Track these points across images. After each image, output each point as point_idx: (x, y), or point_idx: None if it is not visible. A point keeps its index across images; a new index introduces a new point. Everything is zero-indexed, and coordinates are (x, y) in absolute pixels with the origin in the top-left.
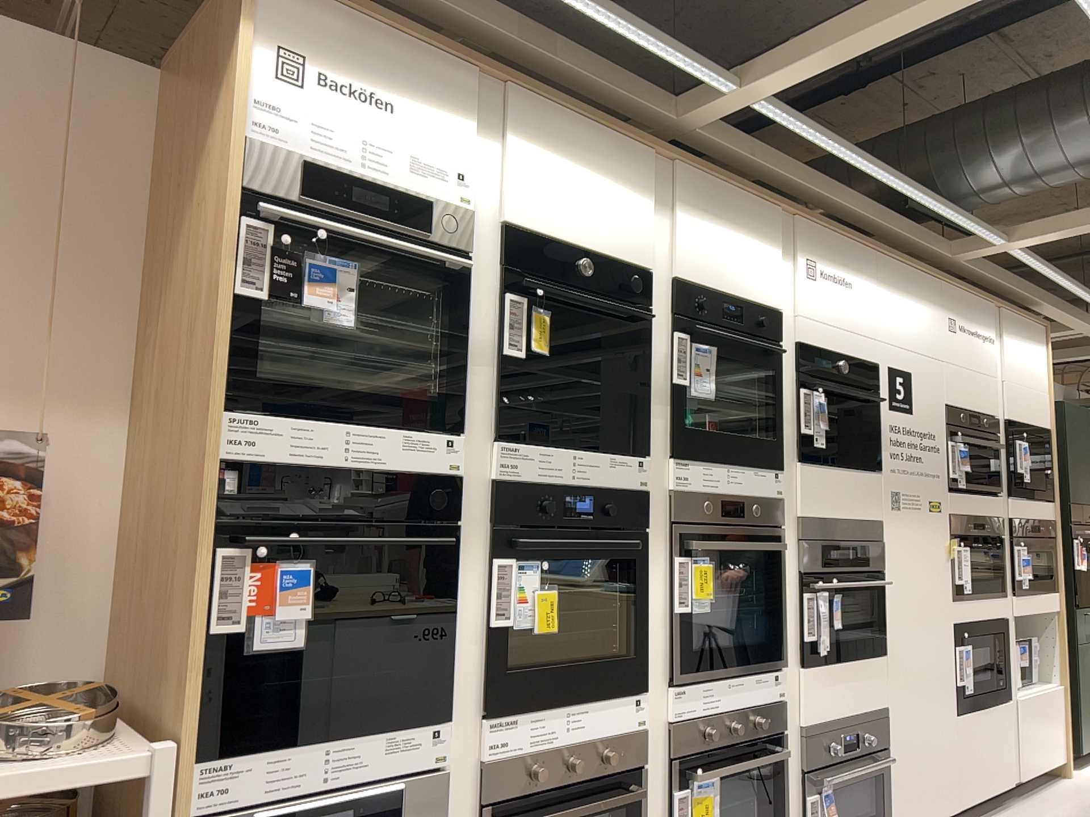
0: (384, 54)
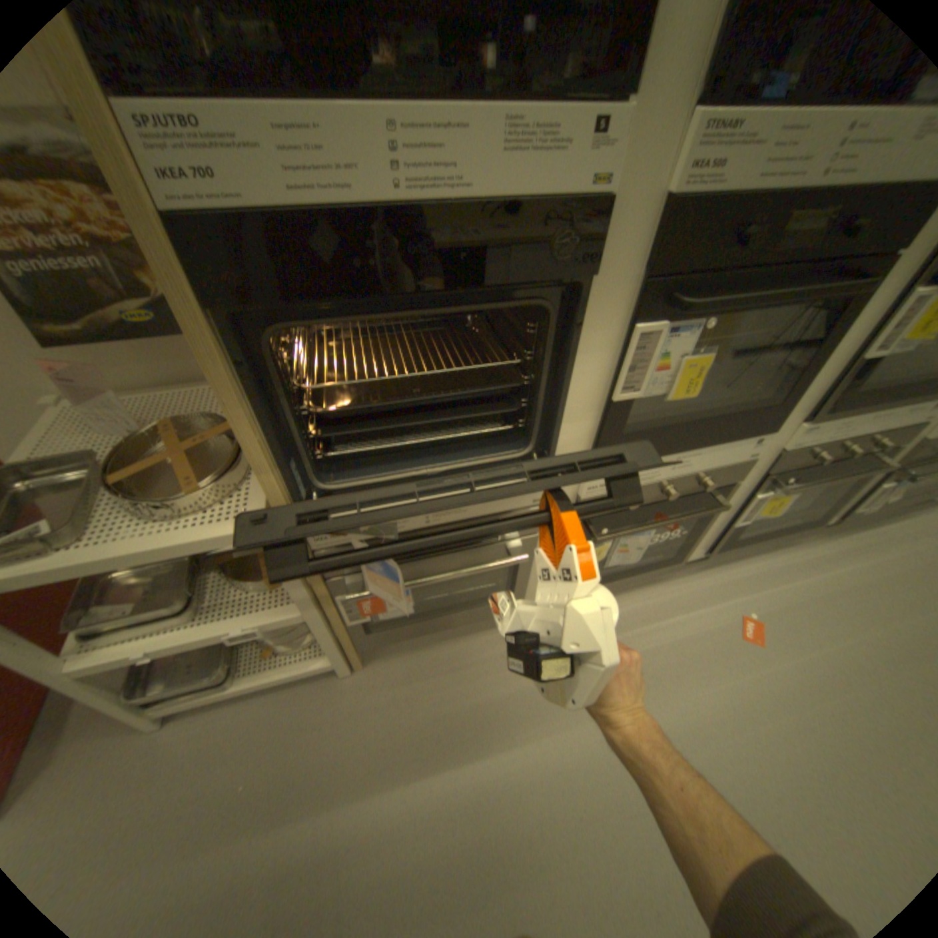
0: None
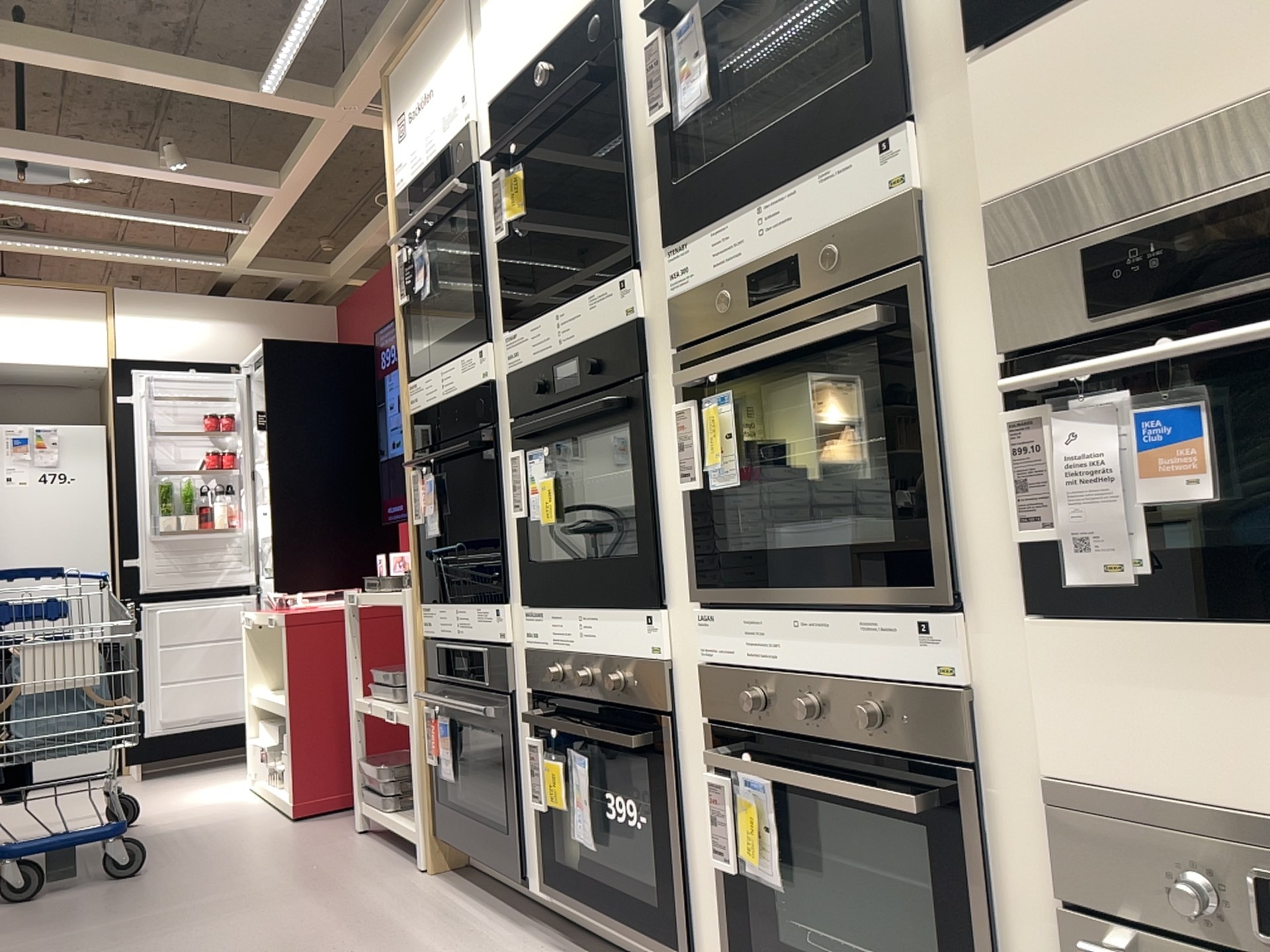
0: (420, 49)
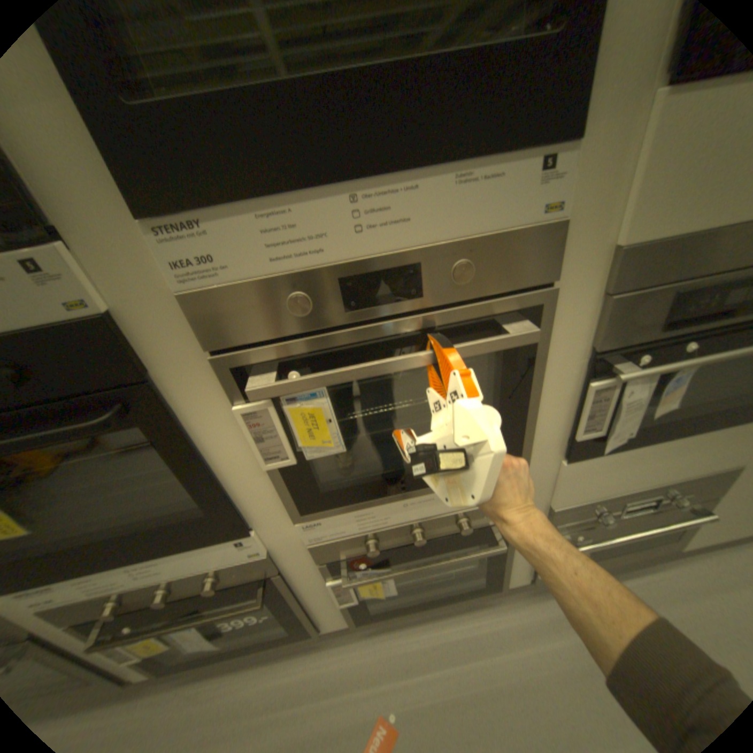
0: None
